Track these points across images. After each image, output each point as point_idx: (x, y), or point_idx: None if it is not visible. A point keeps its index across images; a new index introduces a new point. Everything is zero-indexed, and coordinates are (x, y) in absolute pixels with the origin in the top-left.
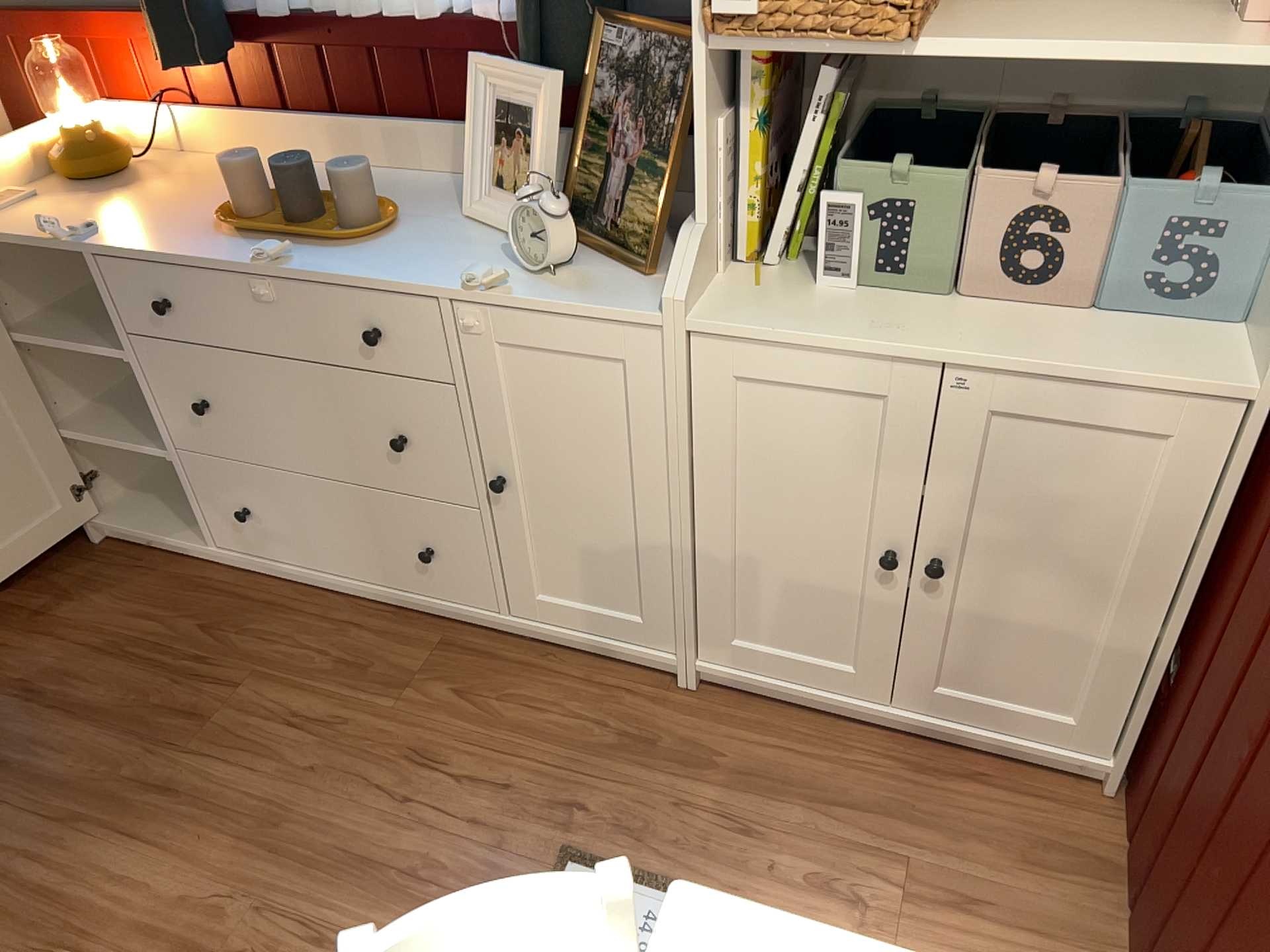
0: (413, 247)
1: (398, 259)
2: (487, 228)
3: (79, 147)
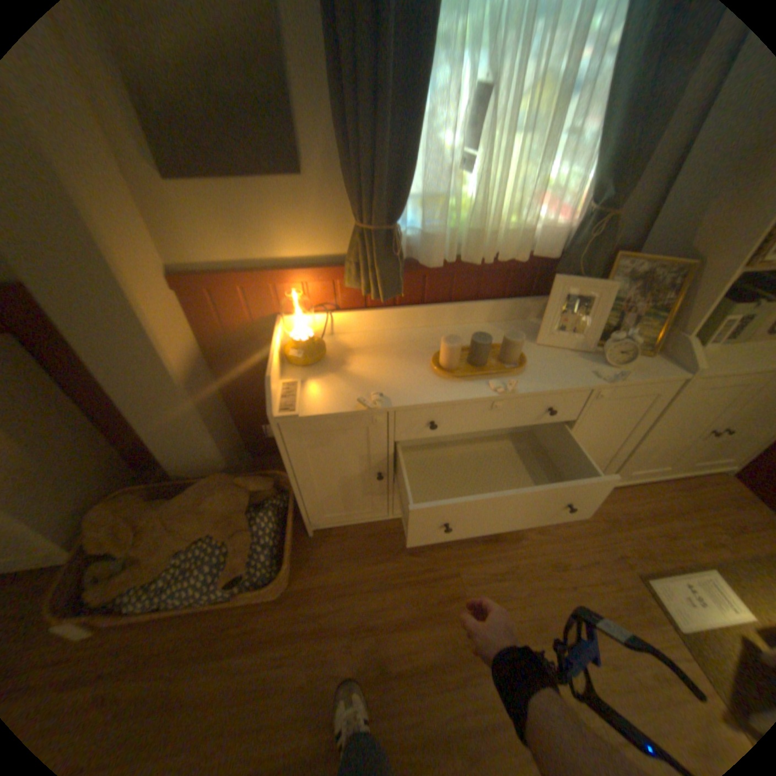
0: (539, 363)
1: (547, 372)
2: (550, 346)
3: (302, 345)
